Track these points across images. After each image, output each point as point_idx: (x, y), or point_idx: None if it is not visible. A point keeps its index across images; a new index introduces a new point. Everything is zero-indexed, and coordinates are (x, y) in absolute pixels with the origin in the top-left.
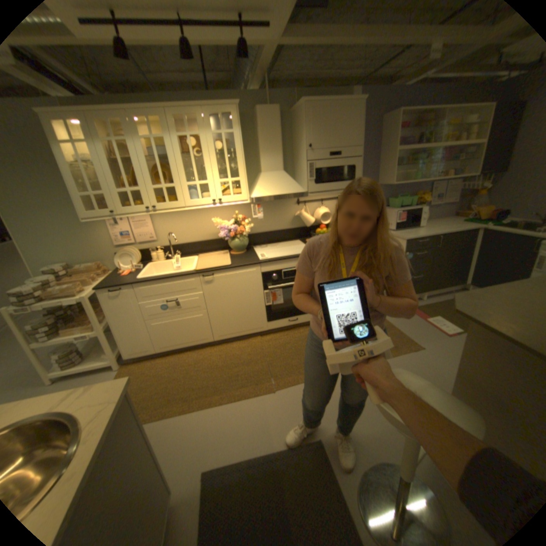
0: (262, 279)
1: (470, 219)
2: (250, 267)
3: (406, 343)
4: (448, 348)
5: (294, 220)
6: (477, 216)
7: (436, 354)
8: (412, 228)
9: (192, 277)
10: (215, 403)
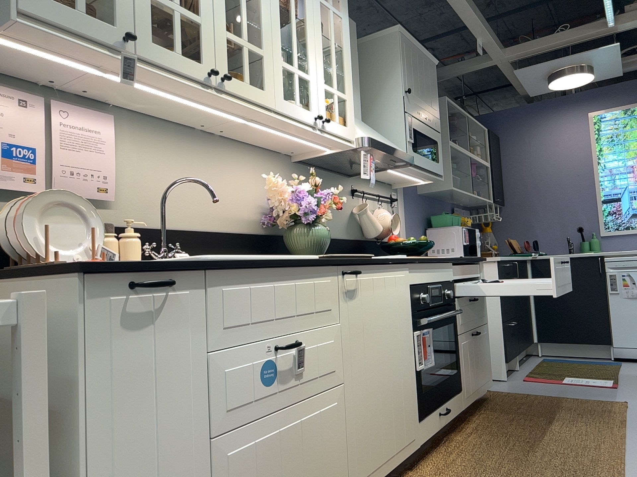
0: (409, 301)
1: None
2: (399, 268)
3: (600, 403)
4: None
5: (351, 223)
6: None
7: None
8: None
9: (326, 272)
10: None
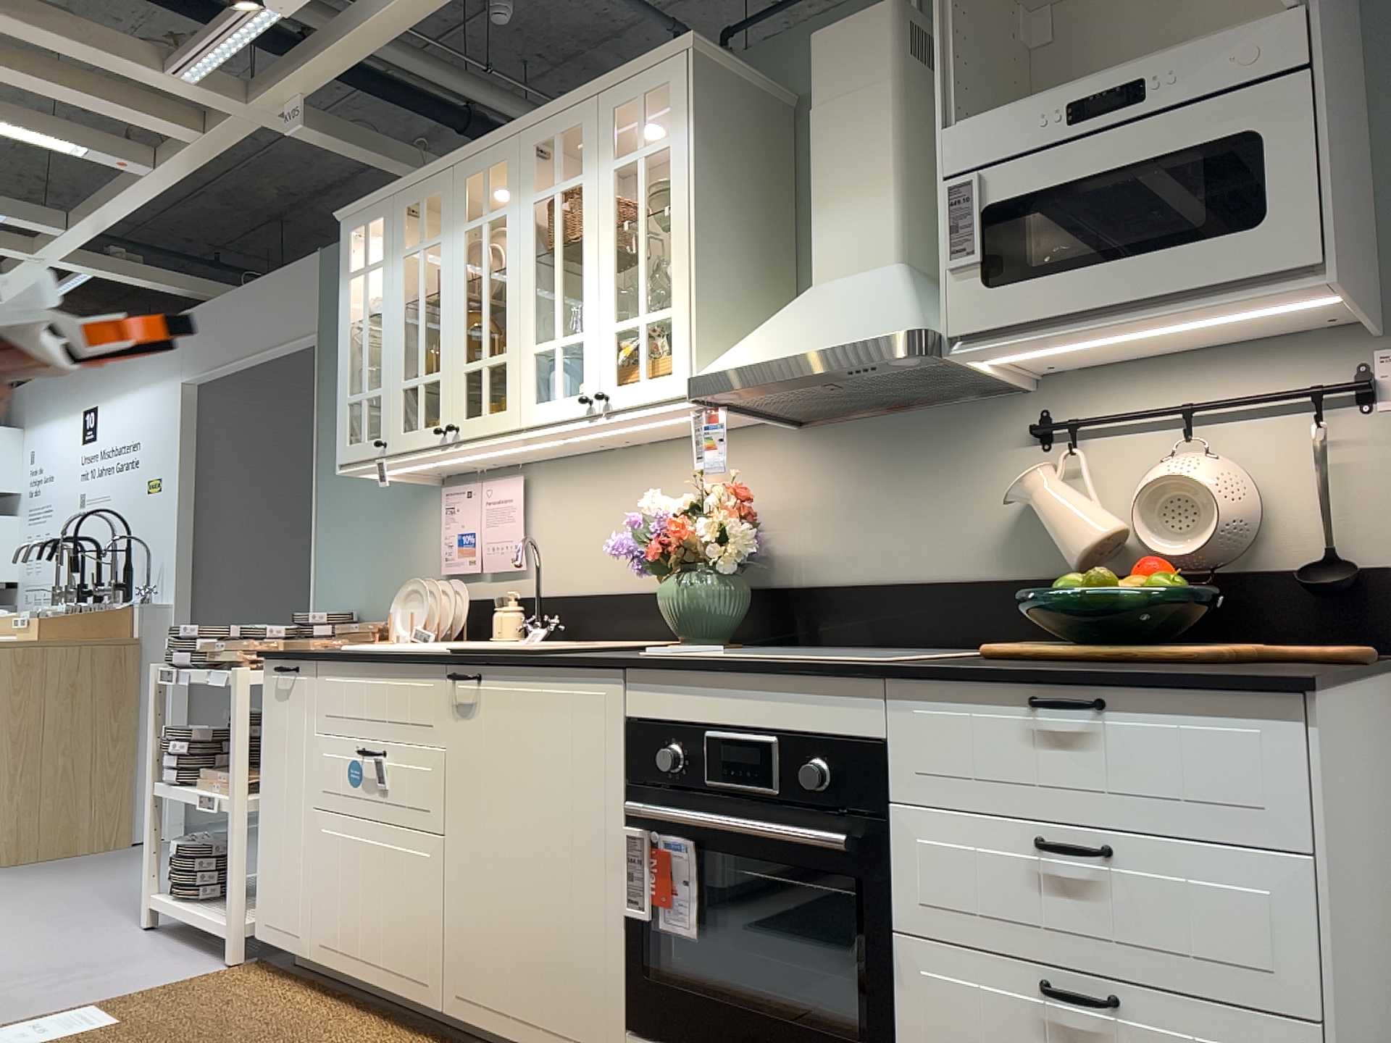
0: (628, 756)
1: None
2: (586, 679)
3: None
4: None
5: (1020, 530)
6: None
7: None
8: None
9: (427, 672)
10: None
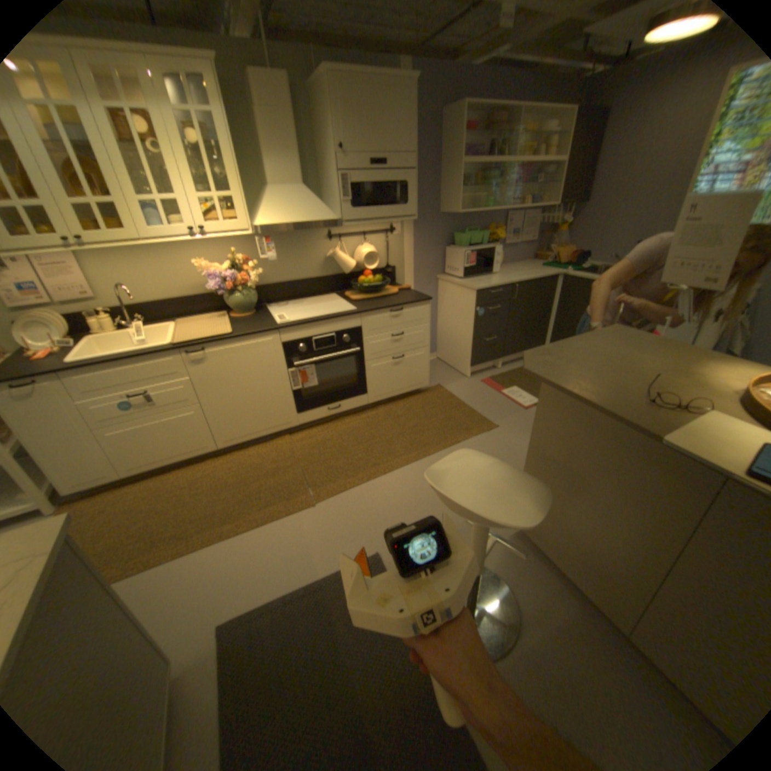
0: (284, 352)
1: (549, 263)
2: (263, 336)
3: (478, 422)
4: (524, 422)
5: (326, 263)
6: (556, 259)
7: (510, 431)
8: (483, 275)
9: (167, 355)
10: (228, 534)
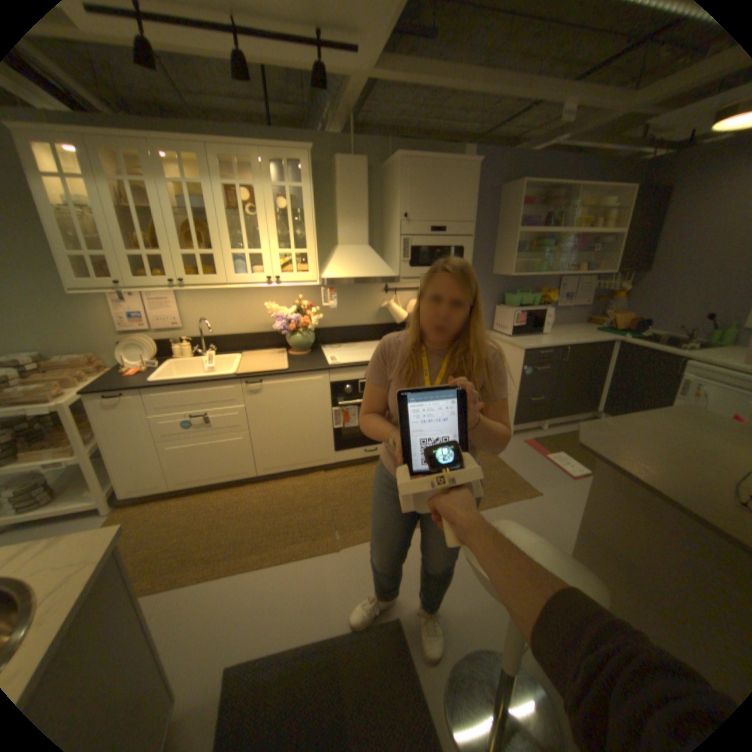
0: (331, 391)
1: (605, 328)
2: (315, 375)
3: (519, 486)
4: (572, 494)
5: (380, 313)
6: (613, 325)
7: (556, 502)
8: (533, 334)
9: (230, 383)
10: (252, 566)
